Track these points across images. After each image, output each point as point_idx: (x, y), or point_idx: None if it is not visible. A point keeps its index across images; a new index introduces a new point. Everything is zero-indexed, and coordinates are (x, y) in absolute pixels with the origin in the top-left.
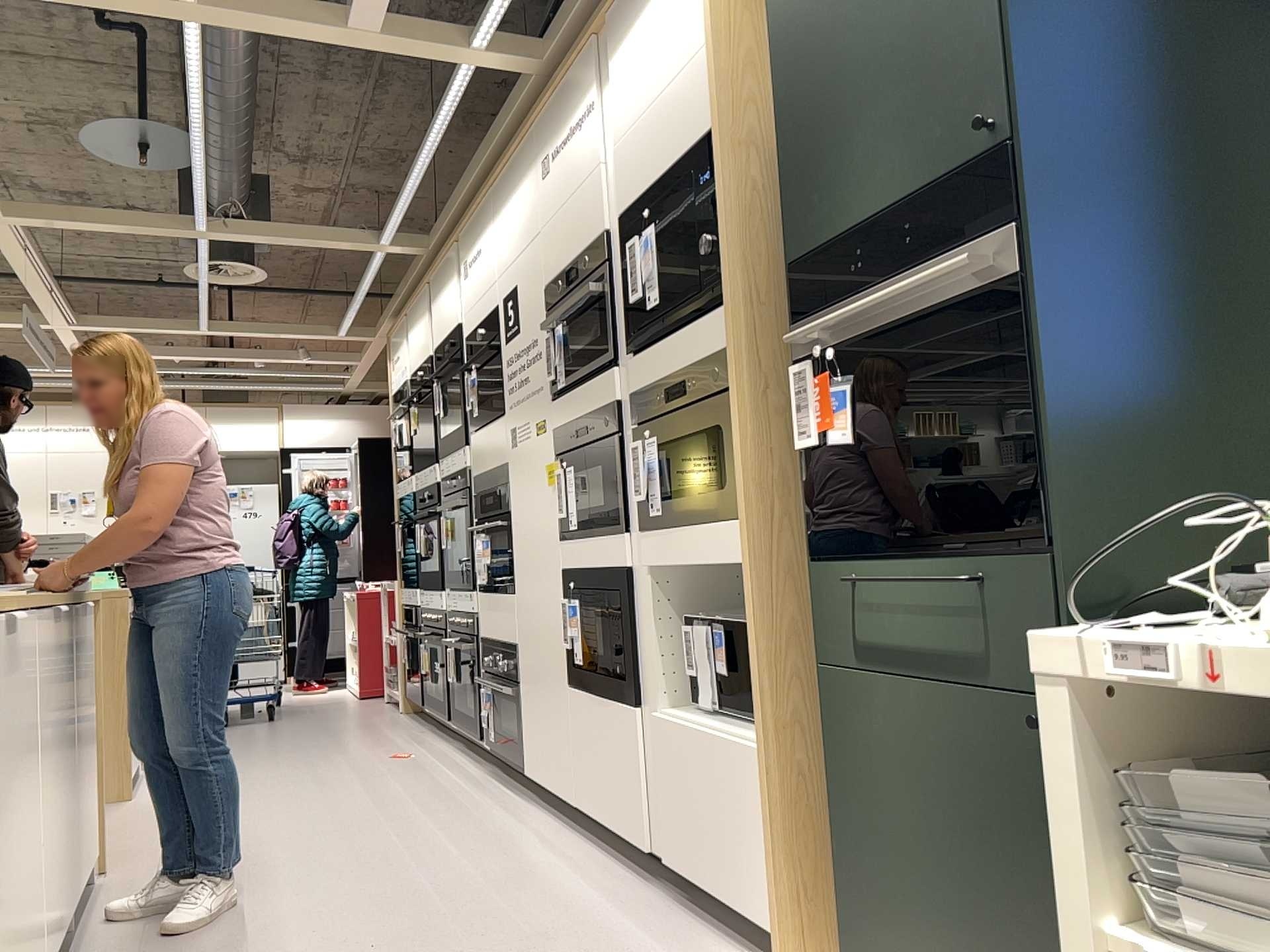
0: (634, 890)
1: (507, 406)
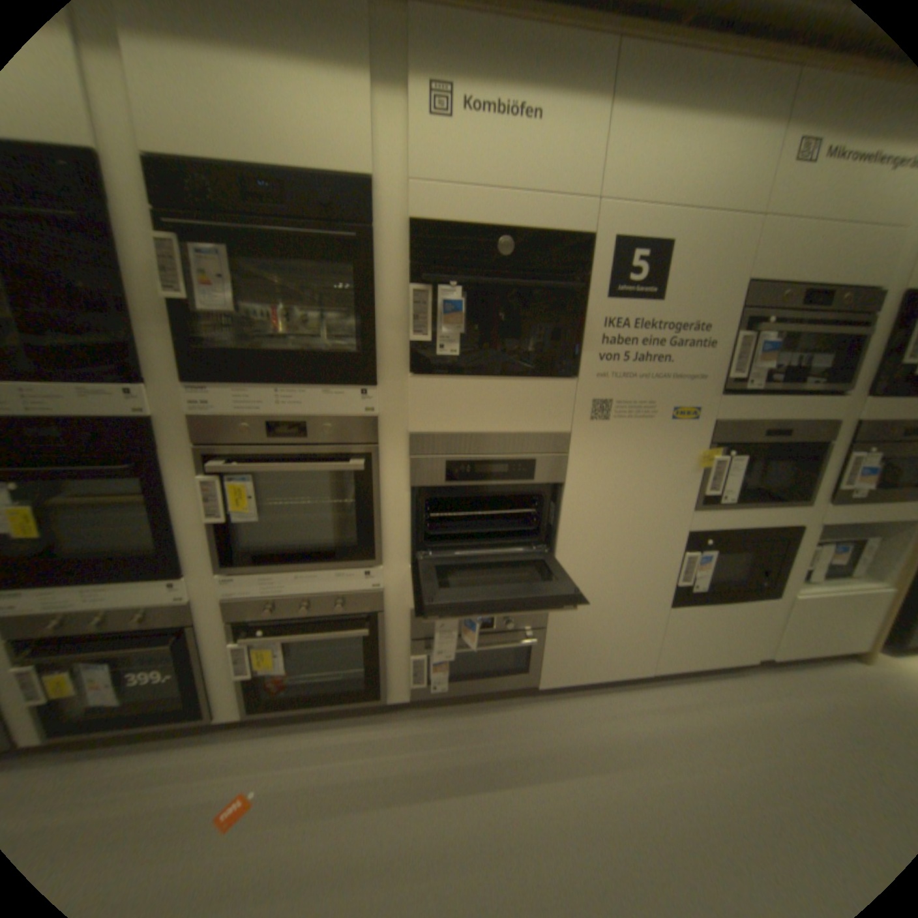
0: (757, 686)
1: (591, 372)
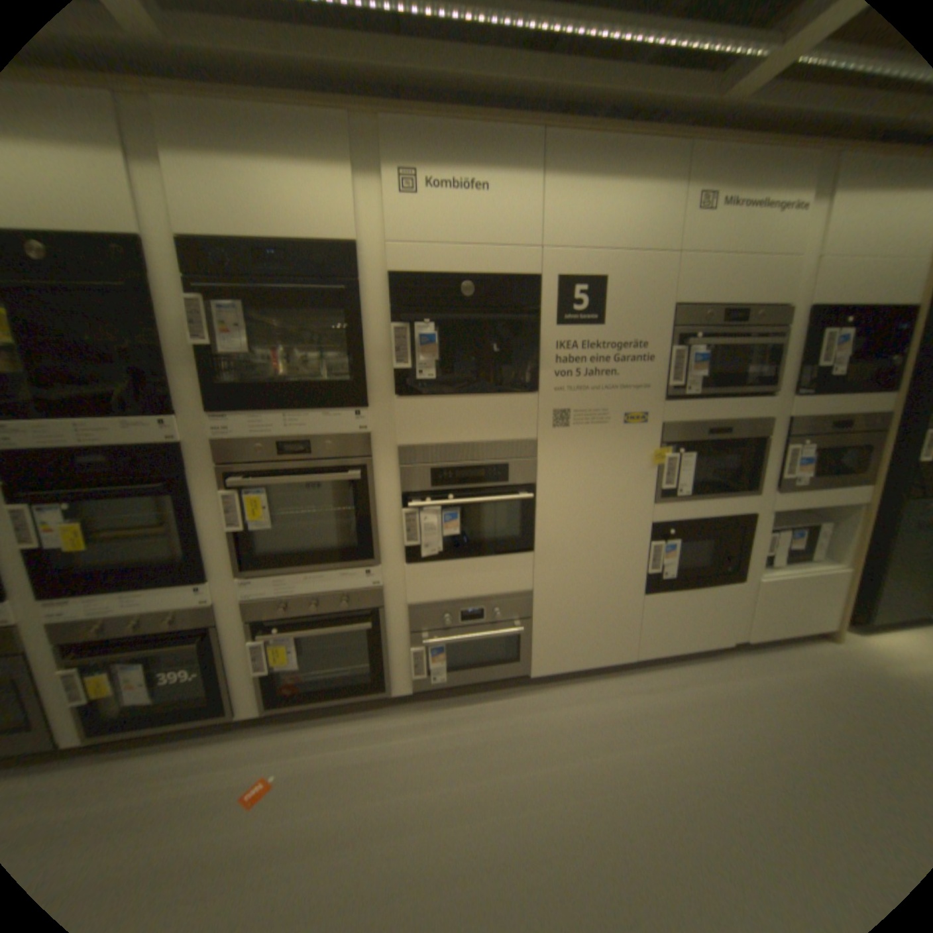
0: (734, 667)
1: (549, 387)
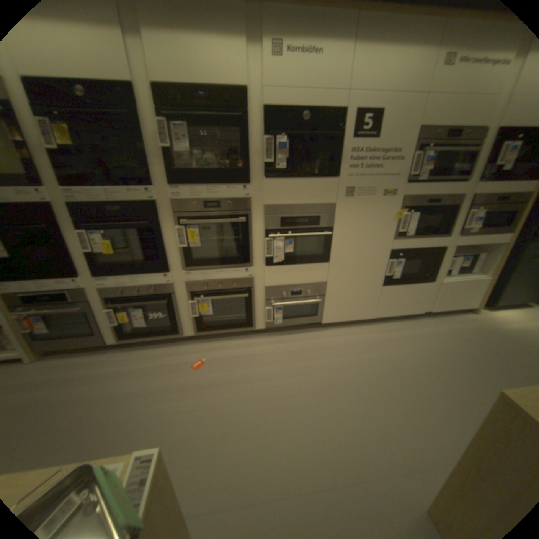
0: (423, 323)
1: (345, 173)
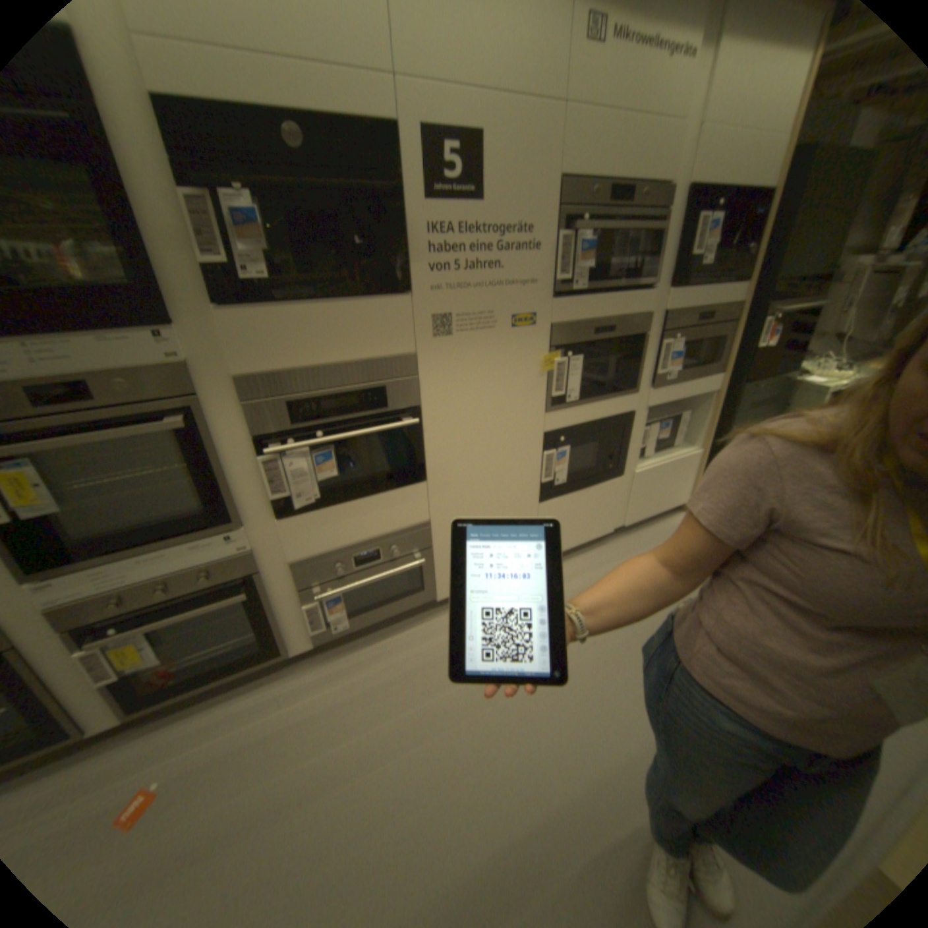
0: (613, 549)
1: (423, 286)
